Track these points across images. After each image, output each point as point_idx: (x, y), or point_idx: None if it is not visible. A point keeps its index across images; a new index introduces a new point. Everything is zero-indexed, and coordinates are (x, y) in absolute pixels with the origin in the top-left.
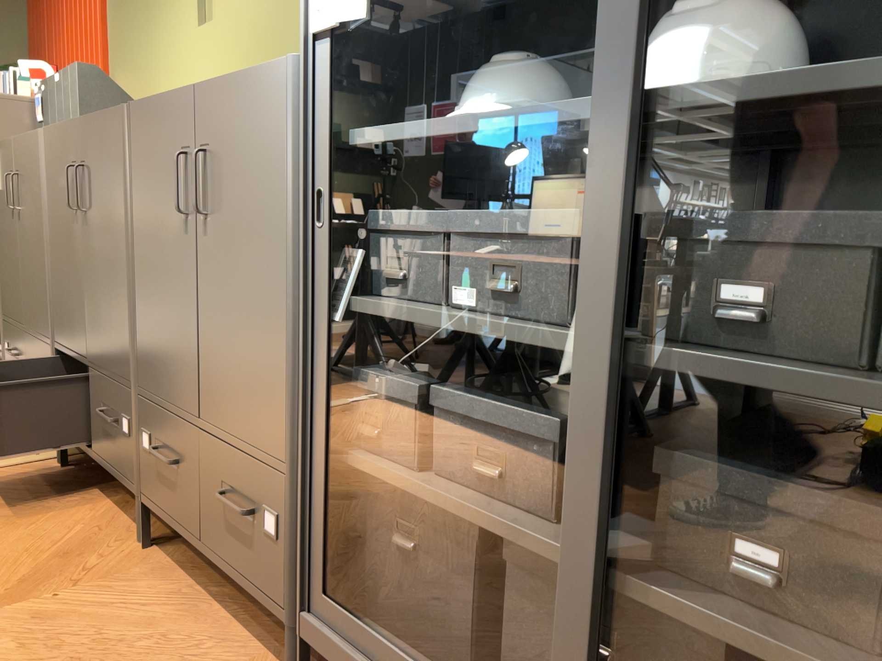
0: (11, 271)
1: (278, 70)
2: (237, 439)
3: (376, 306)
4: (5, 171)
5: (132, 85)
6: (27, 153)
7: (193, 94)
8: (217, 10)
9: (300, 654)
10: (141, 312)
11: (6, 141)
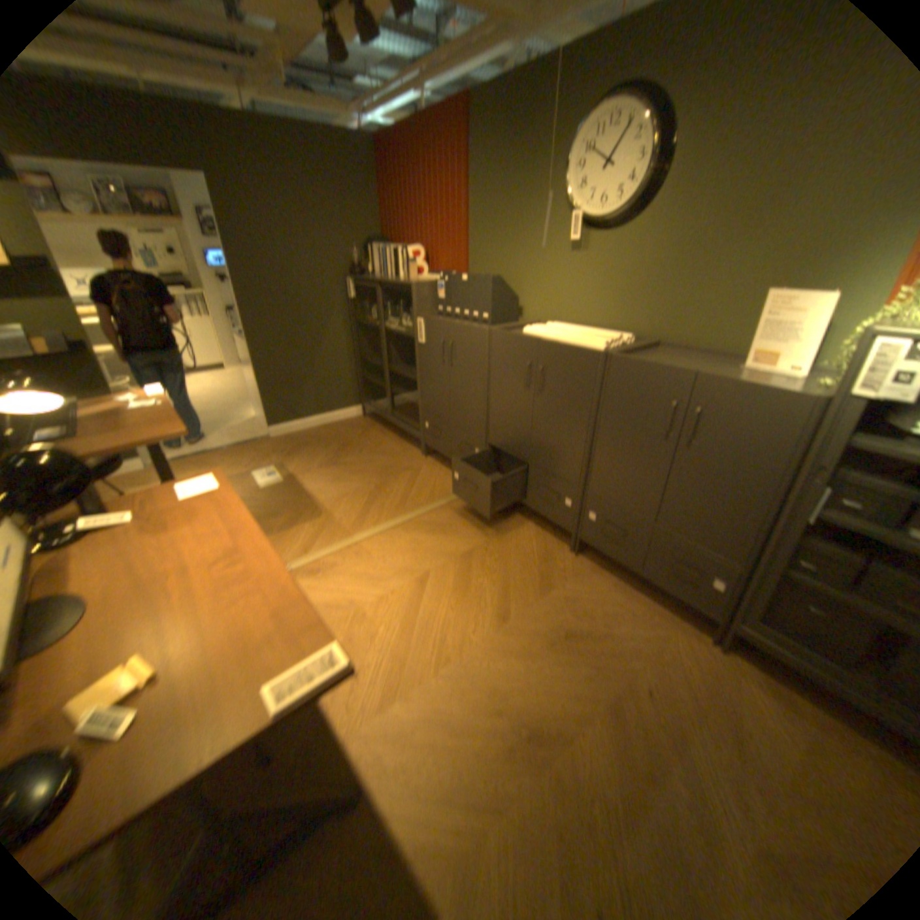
0: (436, 389)
1: (803, 399)
2: (695, 543)
3: (841, 522)
4: (434, 334)
5: (492, 268)
6: (466, 334)
7: (694, 375)
8: (593, 244)
9: (730, 636)
10: (600, 459)
11: (436, 317)
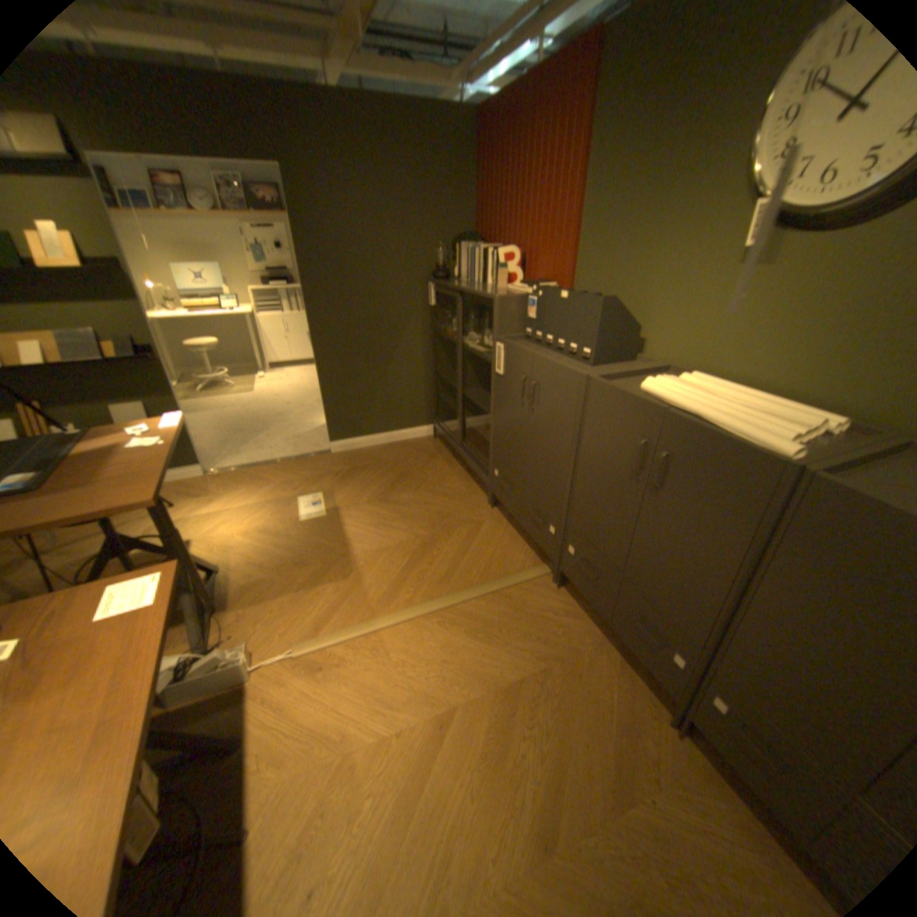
0: (510, 435)
1: None
2: None
3: None
4: (514, 367)
5: (607, 281)
6: (555, 377)
7: None
8: (788, 254)
9: None
10: (753, 633)
11: (518, 346)
